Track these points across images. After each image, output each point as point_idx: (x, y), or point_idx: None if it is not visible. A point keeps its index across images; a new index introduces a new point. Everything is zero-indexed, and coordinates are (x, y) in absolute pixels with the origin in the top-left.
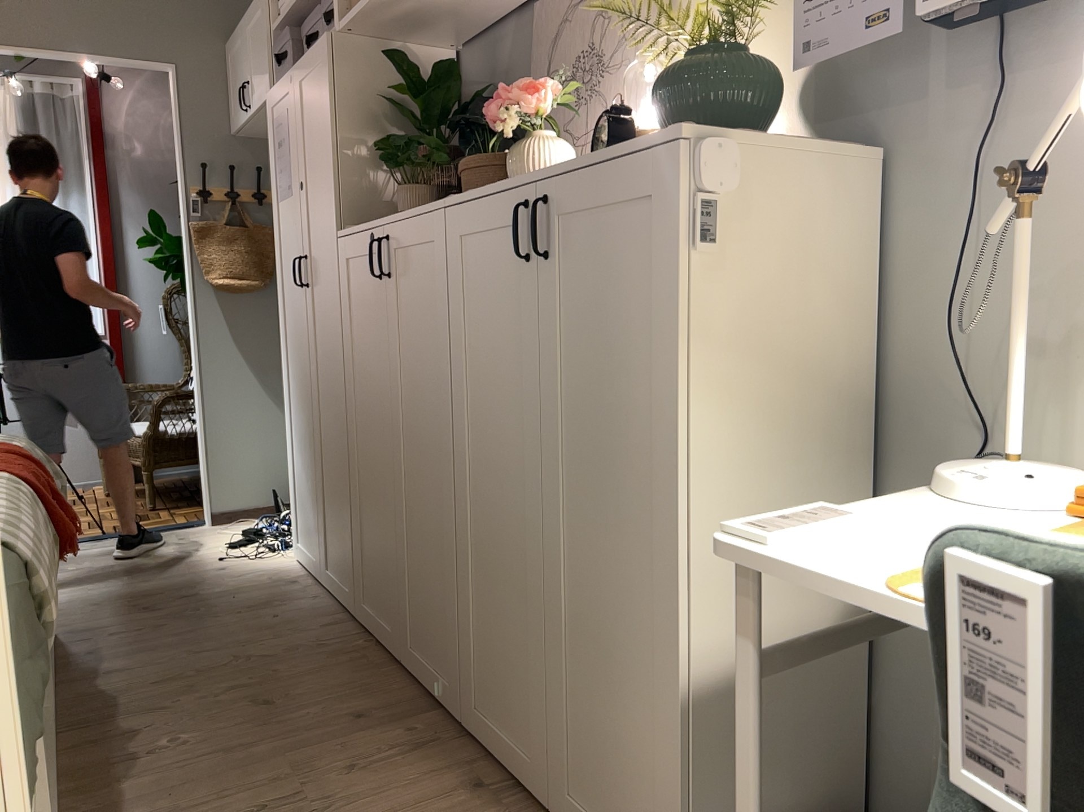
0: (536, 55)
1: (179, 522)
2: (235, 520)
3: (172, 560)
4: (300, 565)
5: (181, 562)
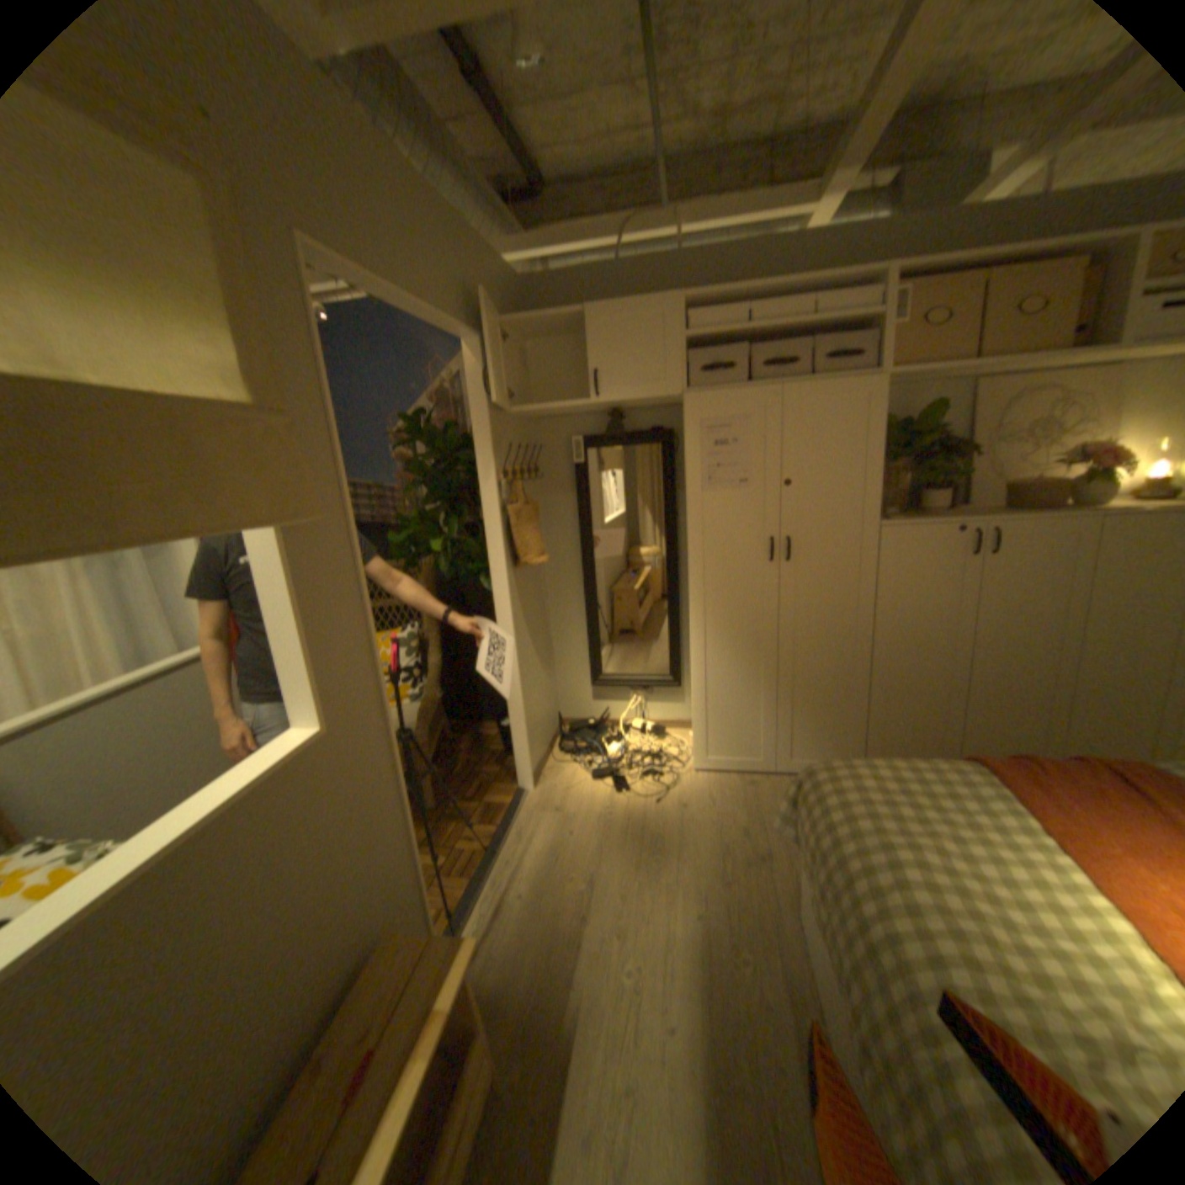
0: (978, 413)
1: (508, 802)
2: (541, 775)
3: (628, 827)
4: (713, 774)
5: (638, 823)
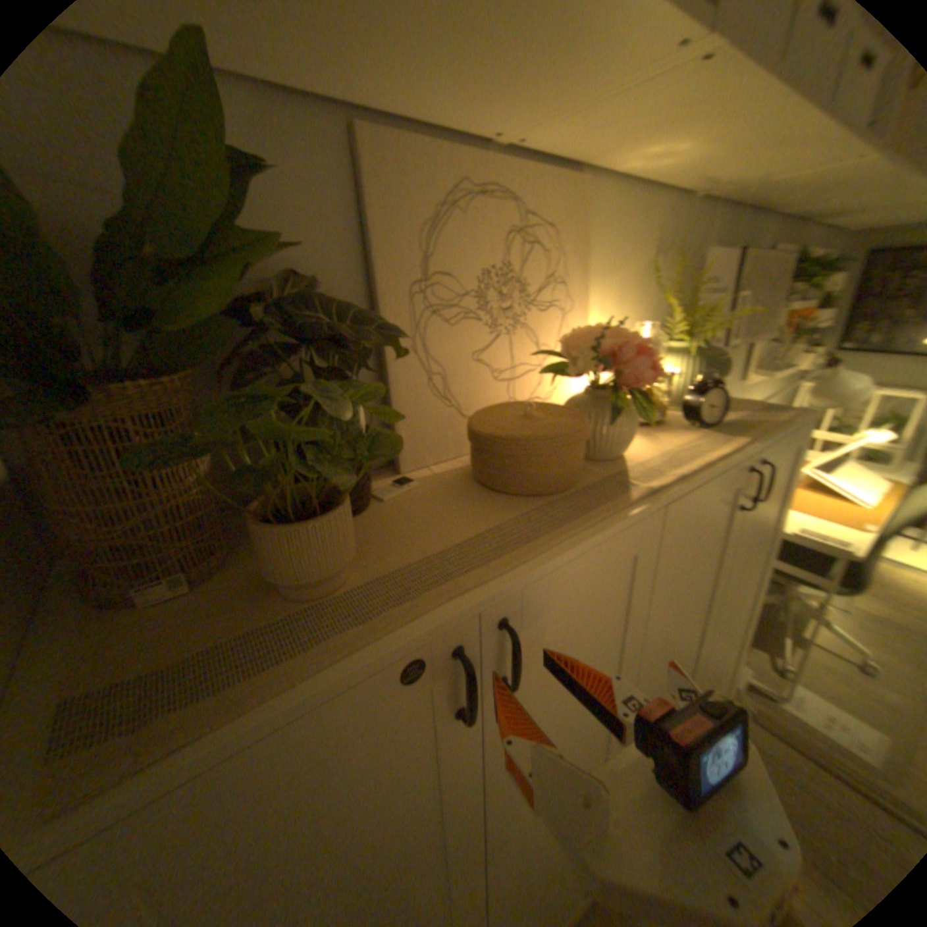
0: (376, 223)
1: None
2: None
3: None
4: None
5: None
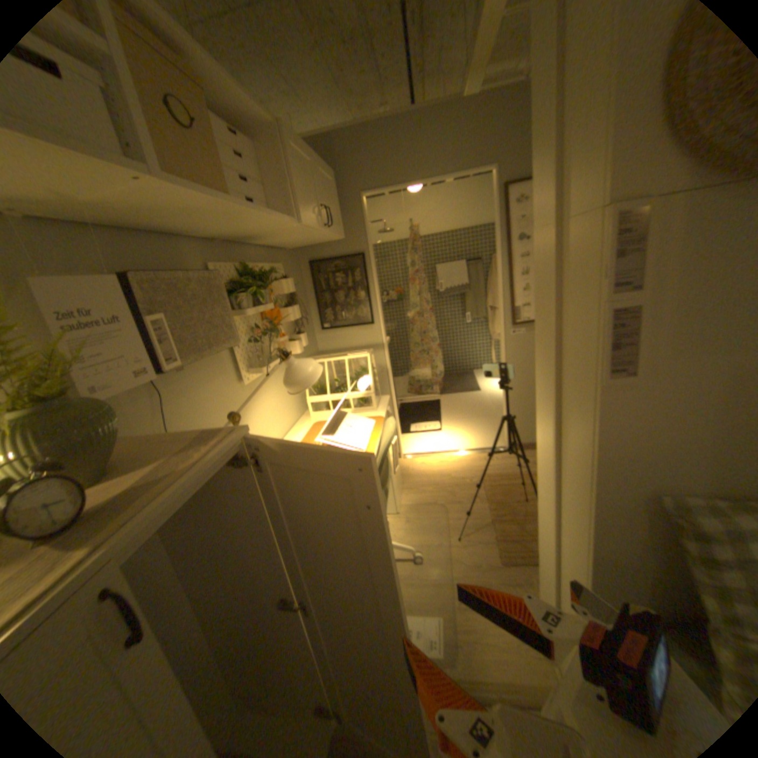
0: None
1: None
2: None
3: None
4: None
5: None
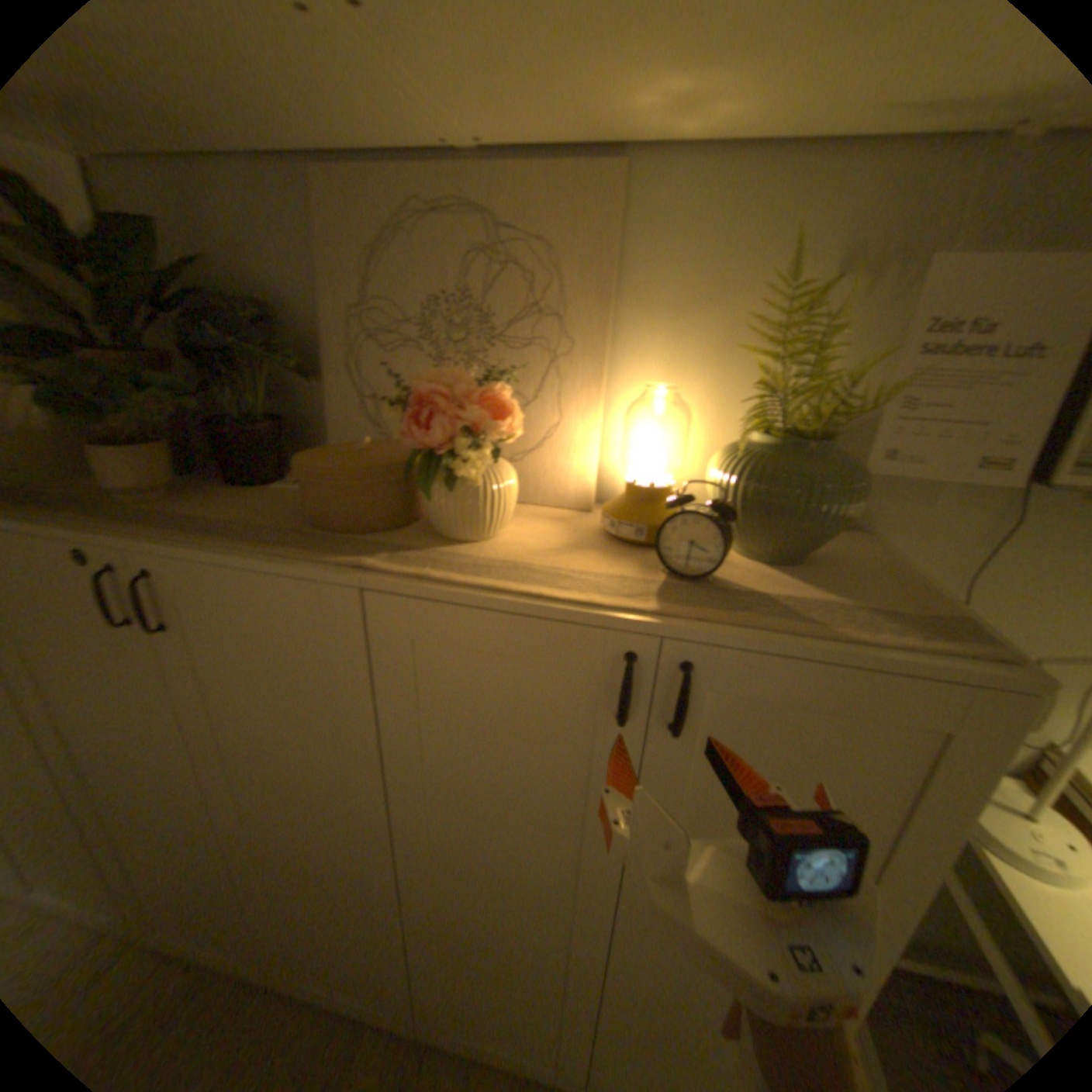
0: (320, 253)
1: None
2: None
3: None
4: None
5: None
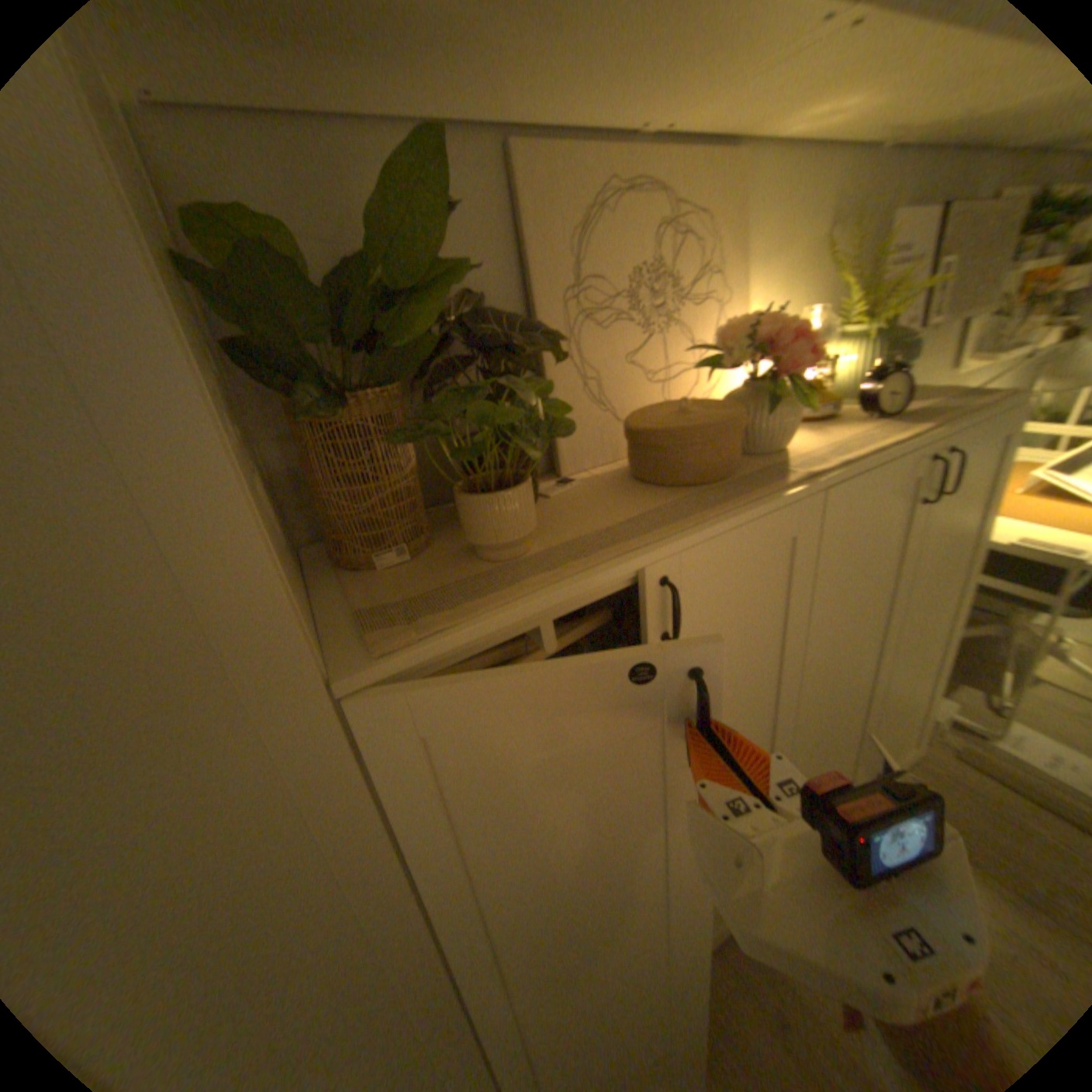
0: (532, 236)
1: None
2: None
3: None
4: None
5: None
